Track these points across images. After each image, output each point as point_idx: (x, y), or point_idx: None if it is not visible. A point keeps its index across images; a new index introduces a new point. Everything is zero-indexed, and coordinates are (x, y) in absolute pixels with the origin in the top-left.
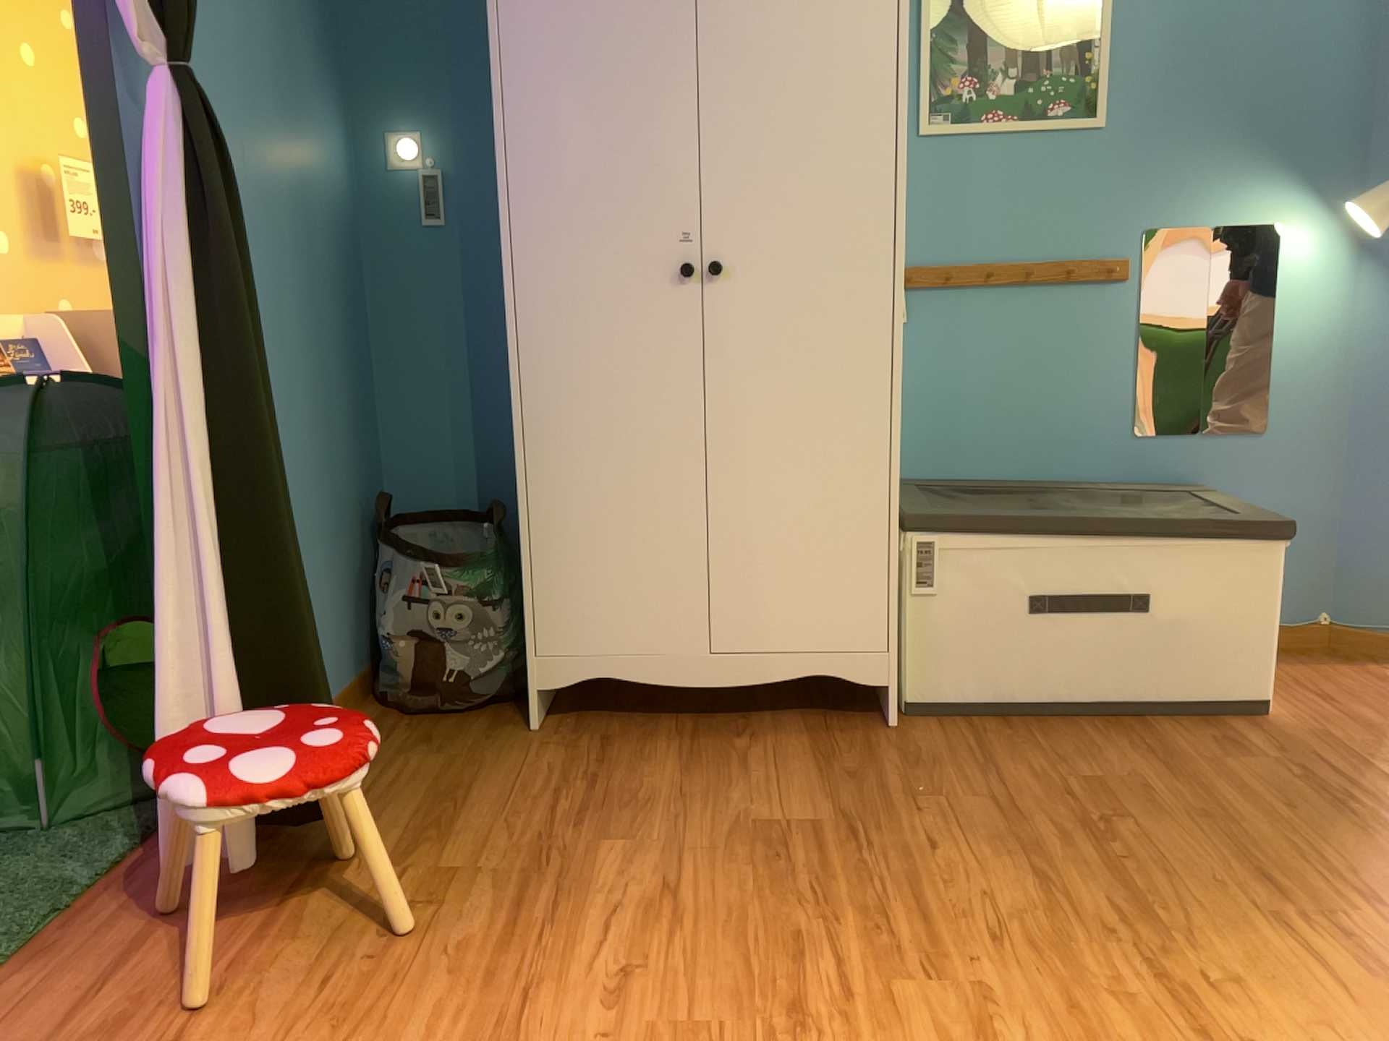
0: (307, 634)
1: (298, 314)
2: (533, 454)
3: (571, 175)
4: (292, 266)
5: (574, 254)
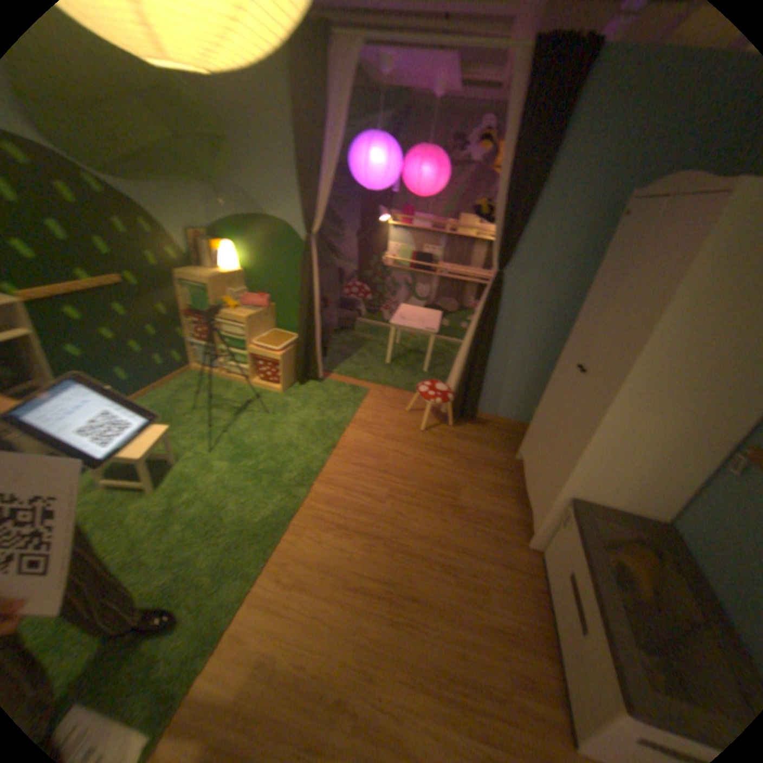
0: (472, 391)
1: (558, 334)
2: (546, 397)
3: (585, 324)
4: (564, 321)
5: (574, 348)
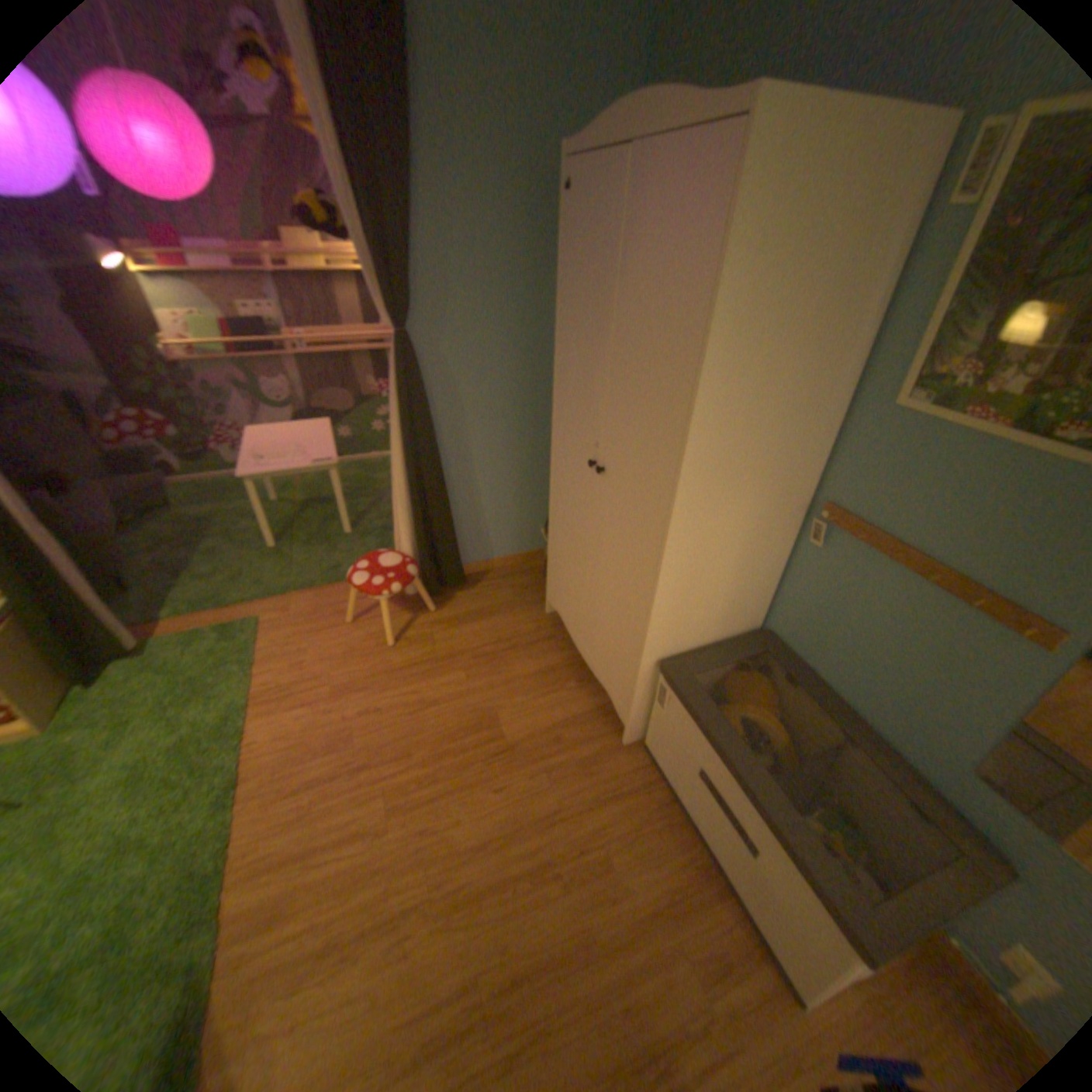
0: (443, 543)
1: (529, 408)
2: (554, 514)
3: (571, 390)
4: (529, 386)
5: (568, 432)
